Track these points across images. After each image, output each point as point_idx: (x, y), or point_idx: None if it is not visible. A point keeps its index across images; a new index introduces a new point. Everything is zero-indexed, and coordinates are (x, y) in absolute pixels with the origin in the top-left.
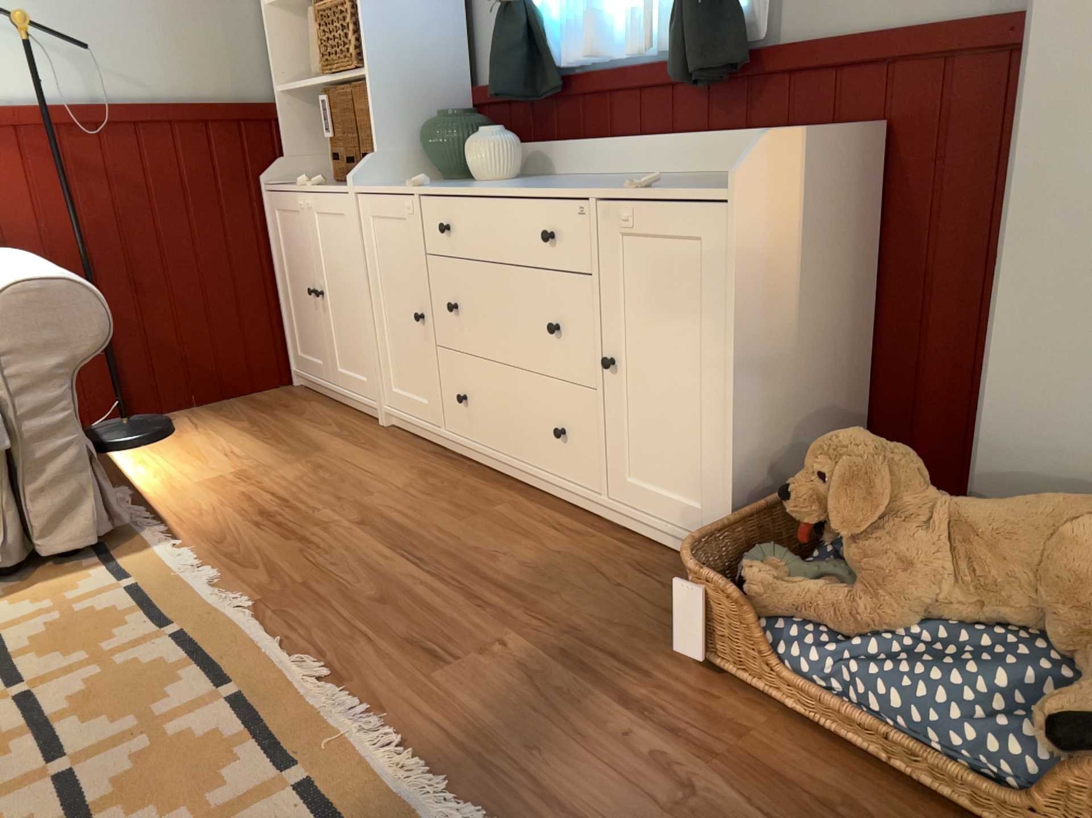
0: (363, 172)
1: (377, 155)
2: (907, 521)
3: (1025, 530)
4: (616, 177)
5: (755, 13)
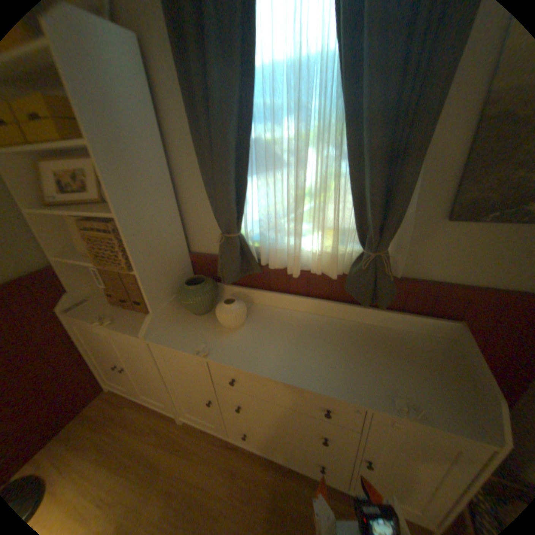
0: (148, 327)
1: (153, 313)
2: None
3: None
4: (307, 319)
5: (396, 262)
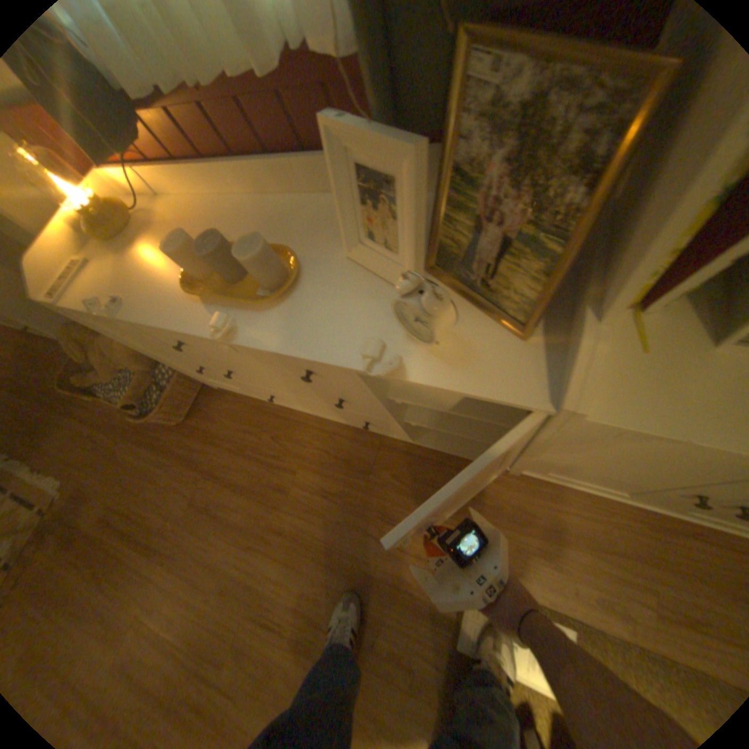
0: None
1: None
2: (91, 351)
3: (110, 347)
4: None
5: None
